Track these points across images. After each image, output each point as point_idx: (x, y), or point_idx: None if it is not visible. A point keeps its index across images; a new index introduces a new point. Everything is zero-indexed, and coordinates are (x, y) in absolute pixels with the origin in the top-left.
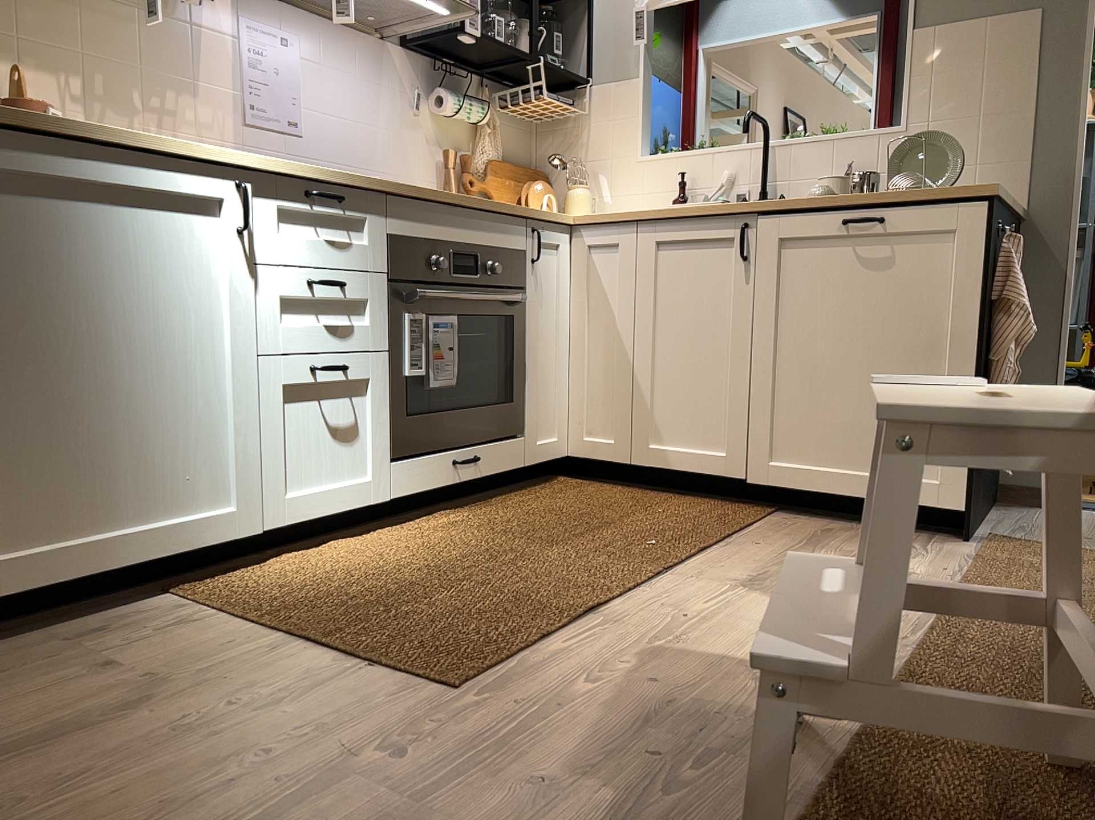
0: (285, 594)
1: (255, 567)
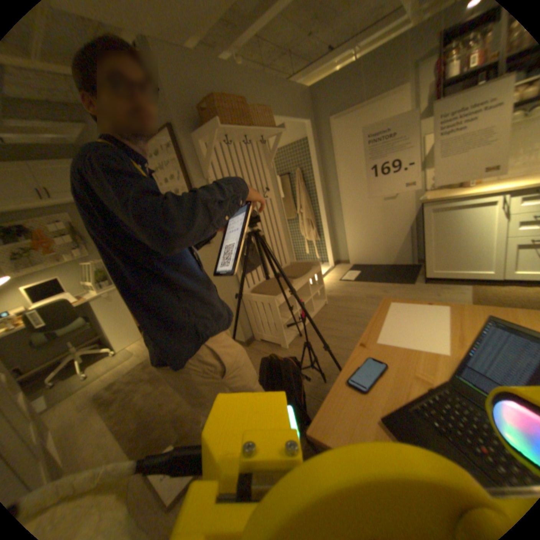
0: (489, 295)
1: (501, 286)
